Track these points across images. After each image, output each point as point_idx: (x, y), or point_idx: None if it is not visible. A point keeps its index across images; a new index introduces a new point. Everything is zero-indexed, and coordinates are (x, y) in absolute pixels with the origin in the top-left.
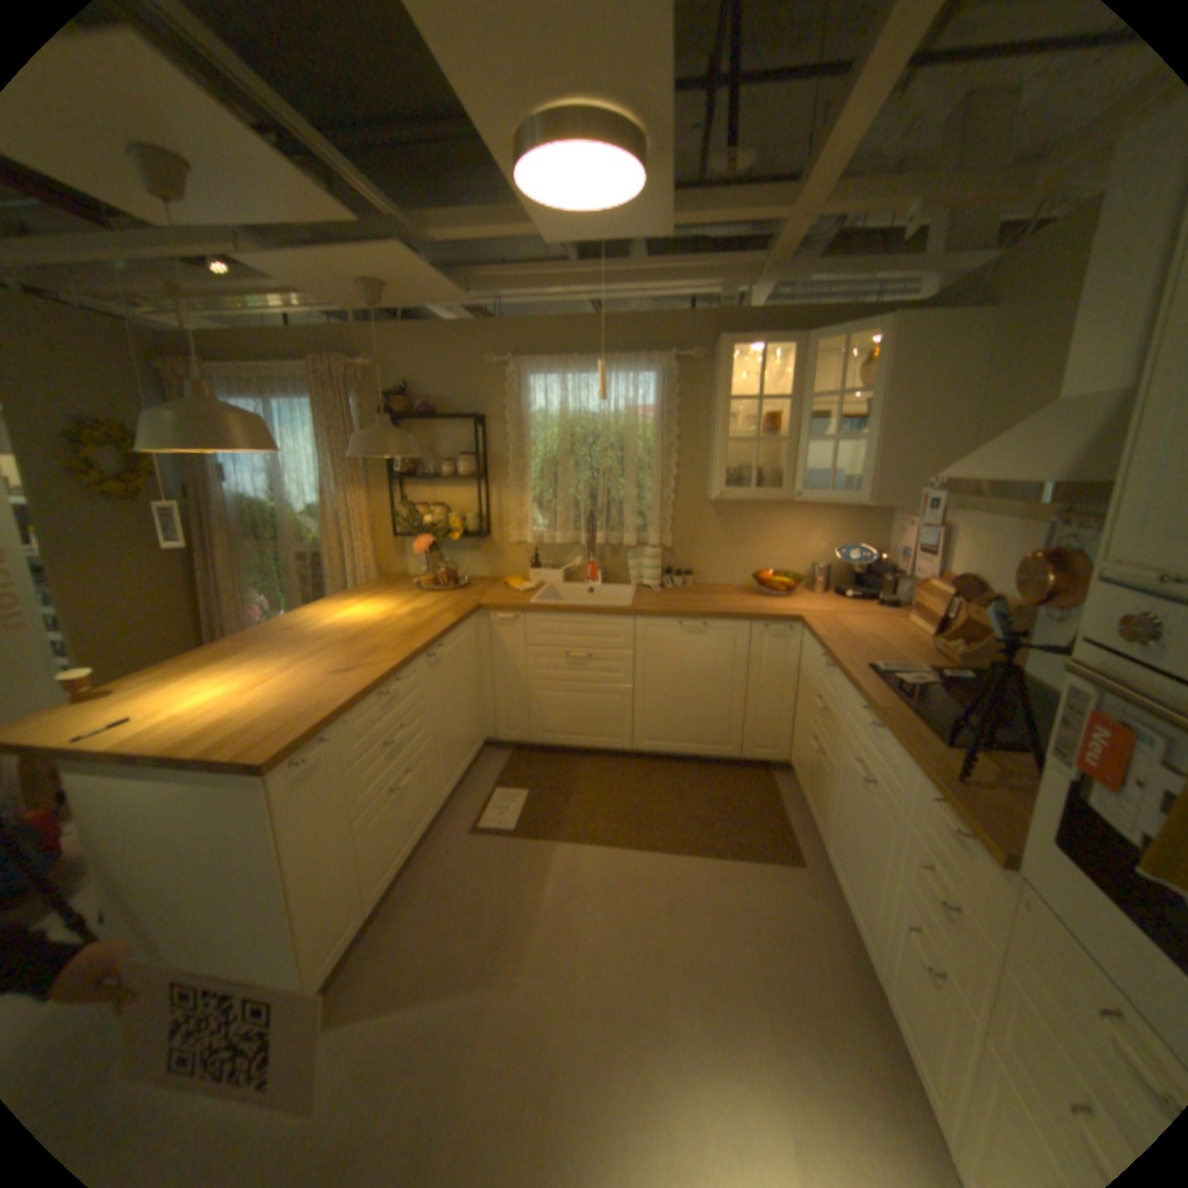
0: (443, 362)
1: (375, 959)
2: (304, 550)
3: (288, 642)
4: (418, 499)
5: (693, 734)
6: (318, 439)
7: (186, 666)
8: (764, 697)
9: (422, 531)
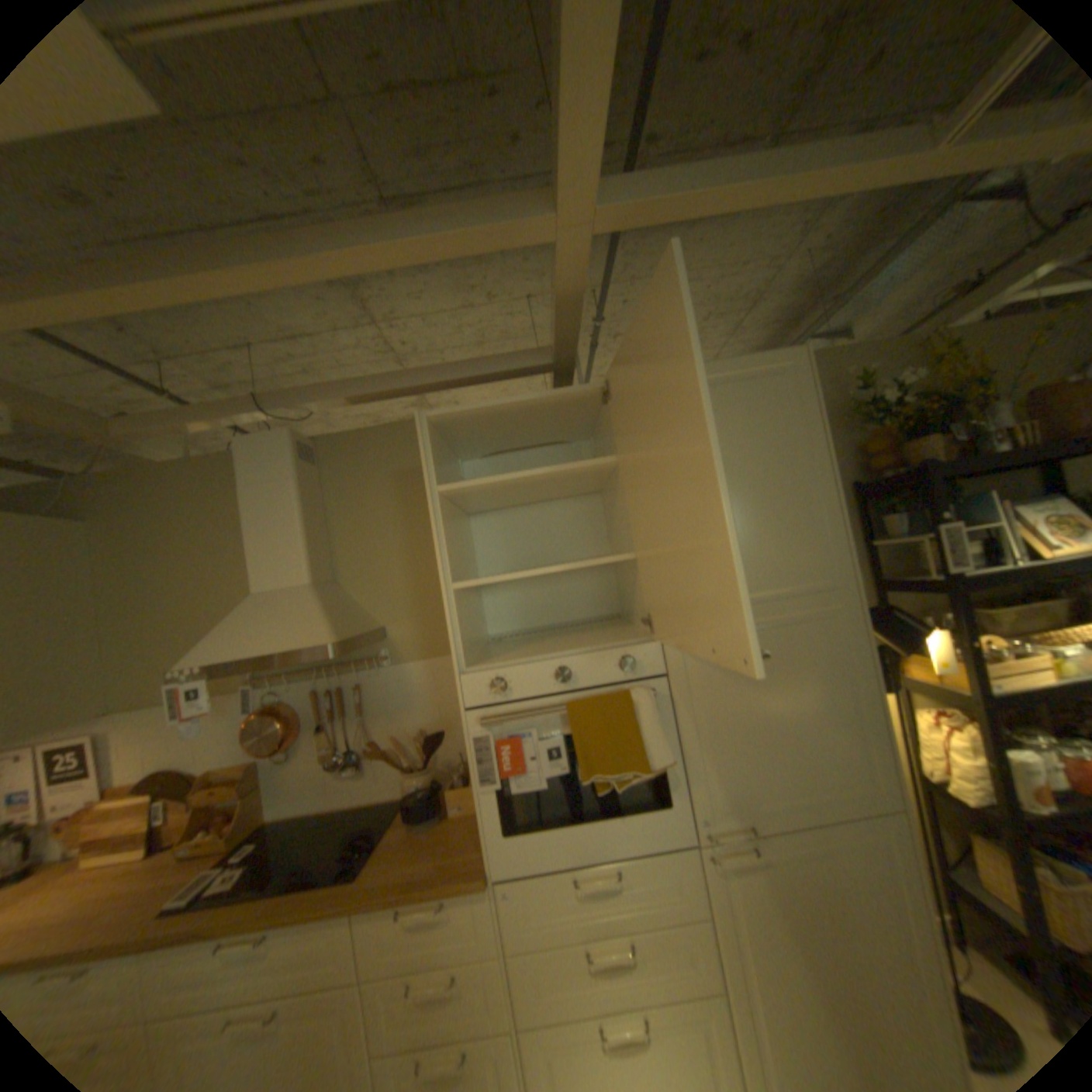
0: None
1: None
2: None
3: None
4: None
5: None
6: None
7: None
8: None
9: None
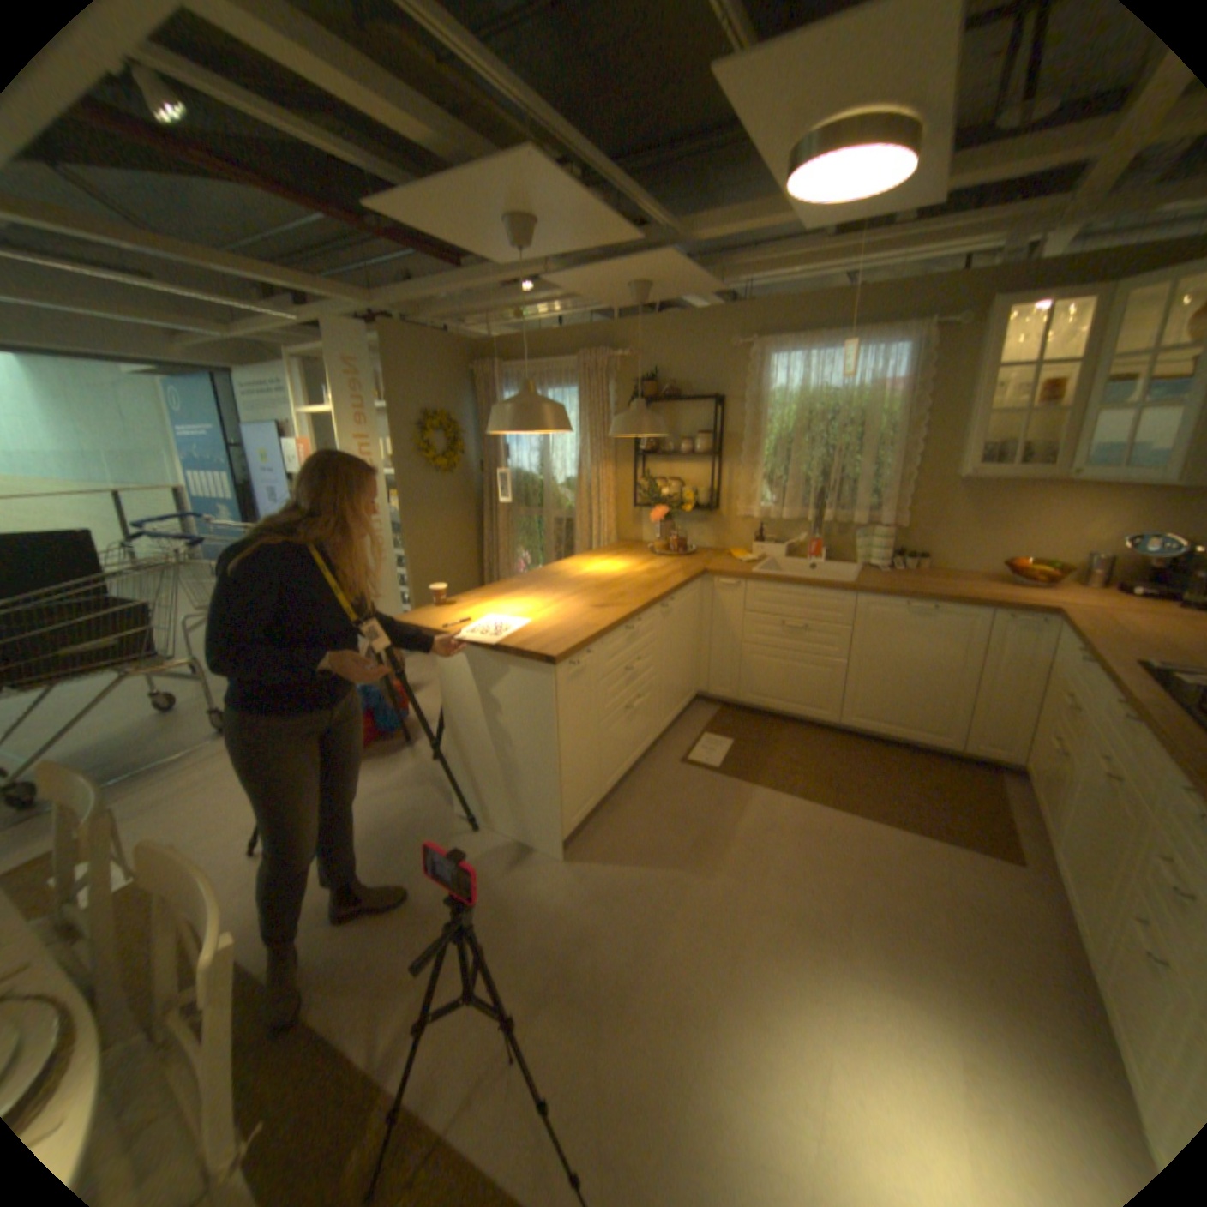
0: (690, 348)
1: (606, 829)
2: (560, 516)
3: (556, 584)
4: (656, 475)
5: (909, 719)
6: (580, 422)
7: (494, 593)
8: (1001, 692)
9: (658, 503)
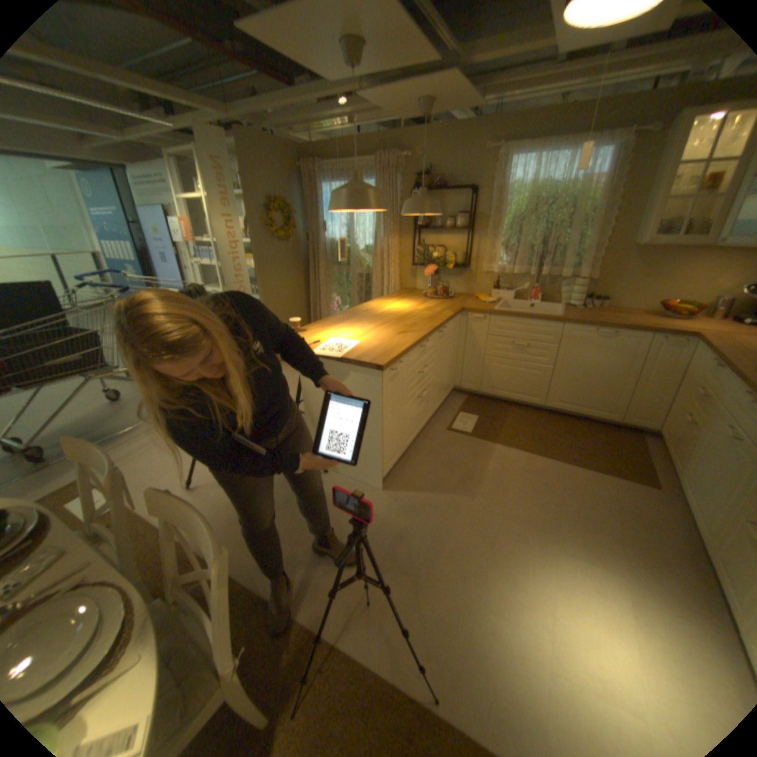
0: (455, 150)
1: (405, 471)
2: (361, 272)
3: (368, 317)
4: (427, 243)
5: (589, 403)
6: None
7: (329, 323)
8: (651, 385)
9: (429, 262)
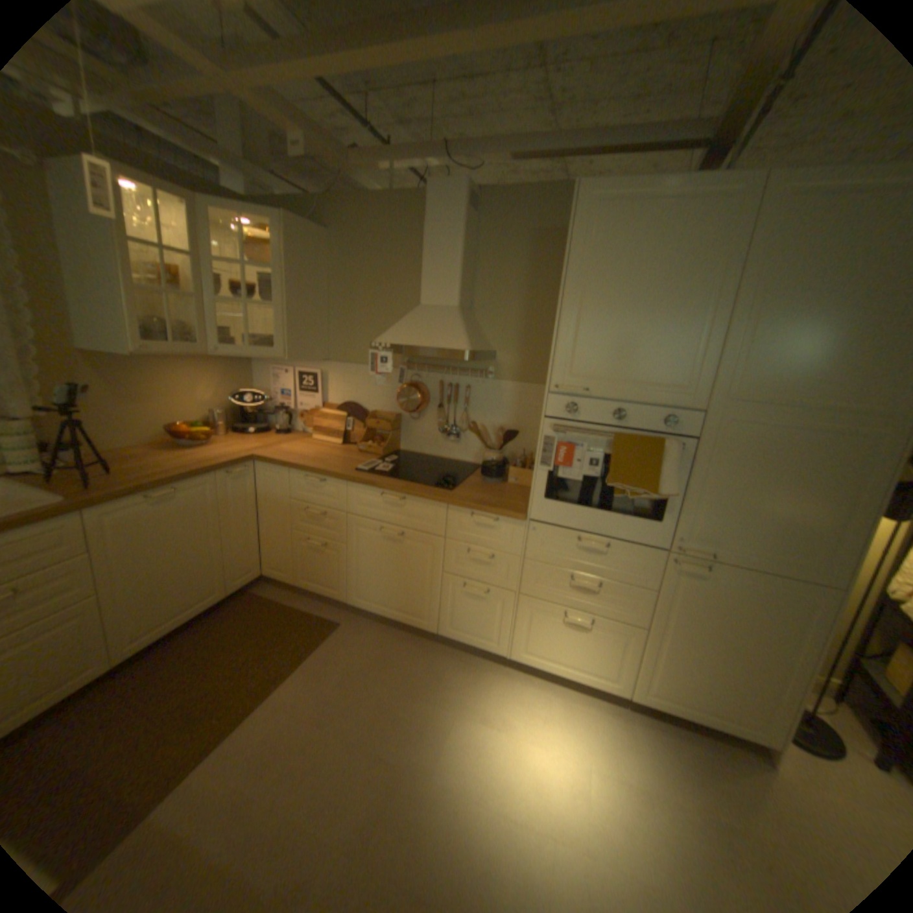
0: None
1: None
2: None
3: None
4: None
5: (181, 605)
6: None
7: None
8: (235, 534)
9: None
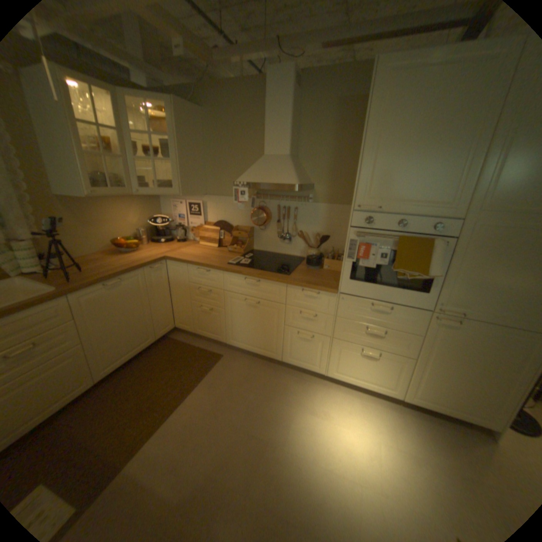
0: None
1: None
2: None
3: None
4: None
5: (130, 346)
6: None
7: None
8: (158, 304)
9: None
